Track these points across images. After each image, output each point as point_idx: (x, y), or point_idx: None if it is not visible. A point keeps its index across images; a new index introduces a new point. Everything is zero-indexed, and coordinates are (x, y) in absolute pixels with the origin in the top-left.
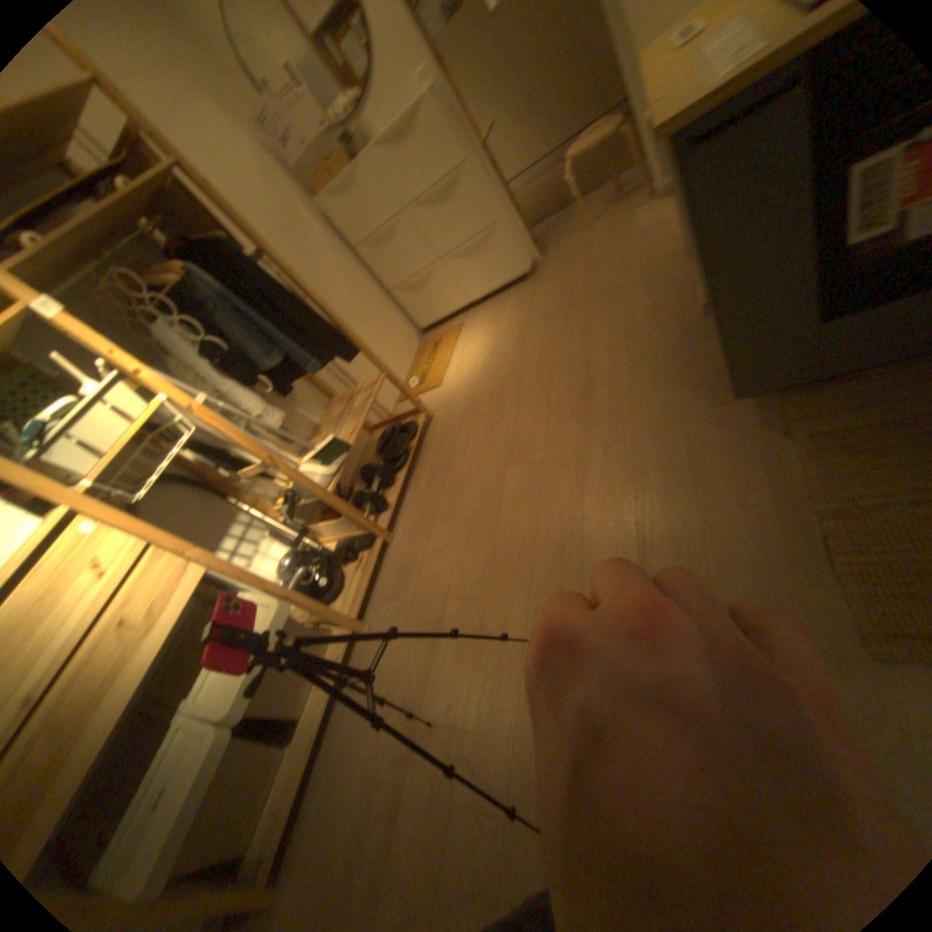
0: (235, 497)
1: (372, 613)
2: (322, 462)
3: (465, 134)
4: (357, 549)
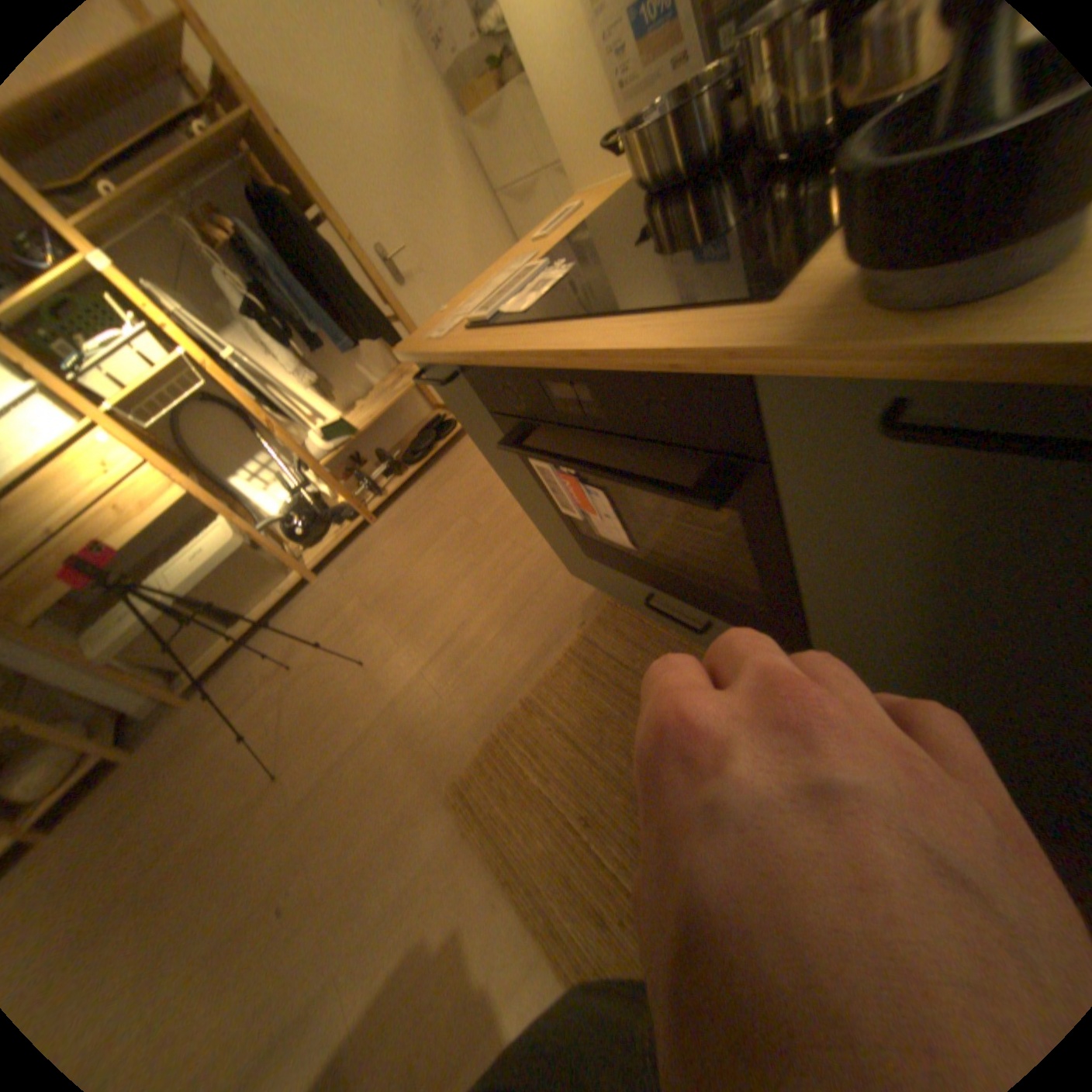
0: (257, 435)
1: (322, 574)
2: (331, 435)
3: None
4: (341, 518)
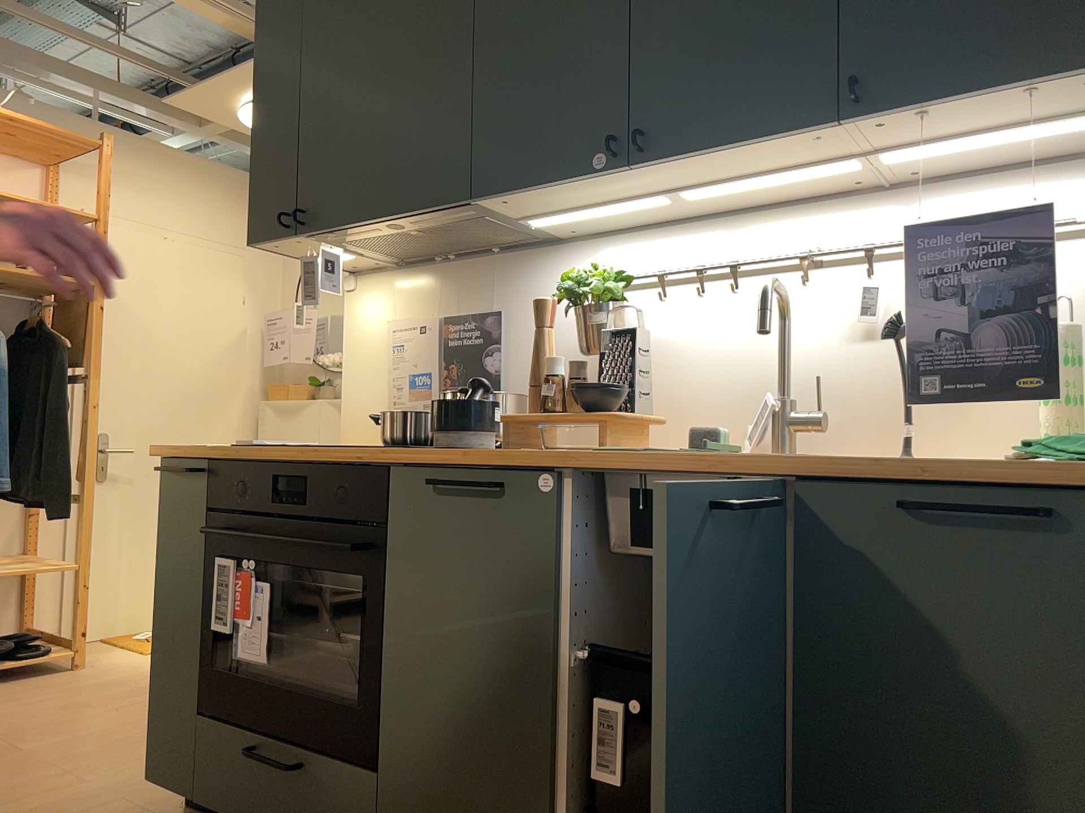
0: None
1: None
2: None
3: None
4: None
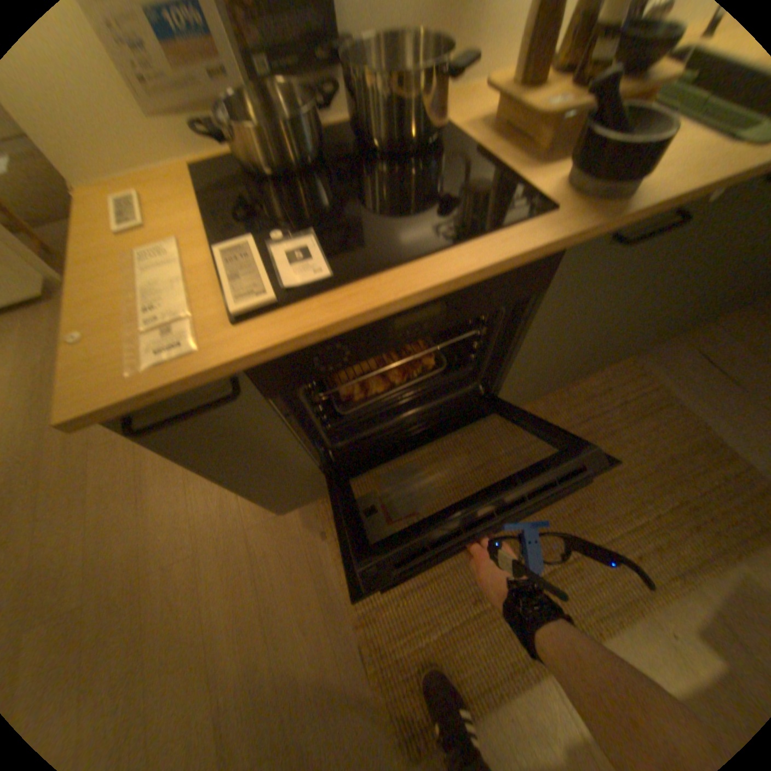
0: None
1: None
2: None
3: None
4: None
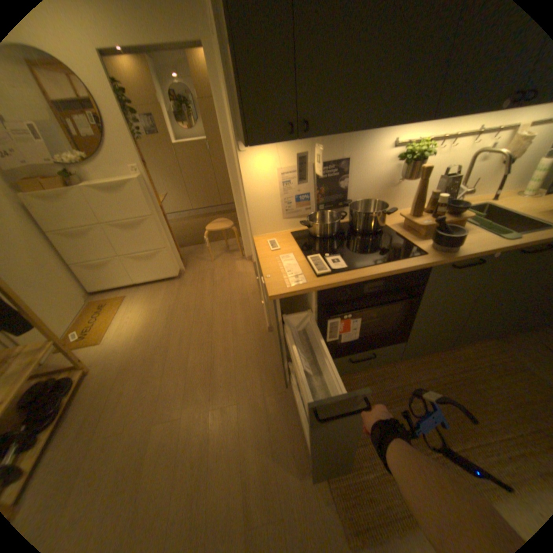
0: None
1: None
2: None
3: (151, 204)
4: None
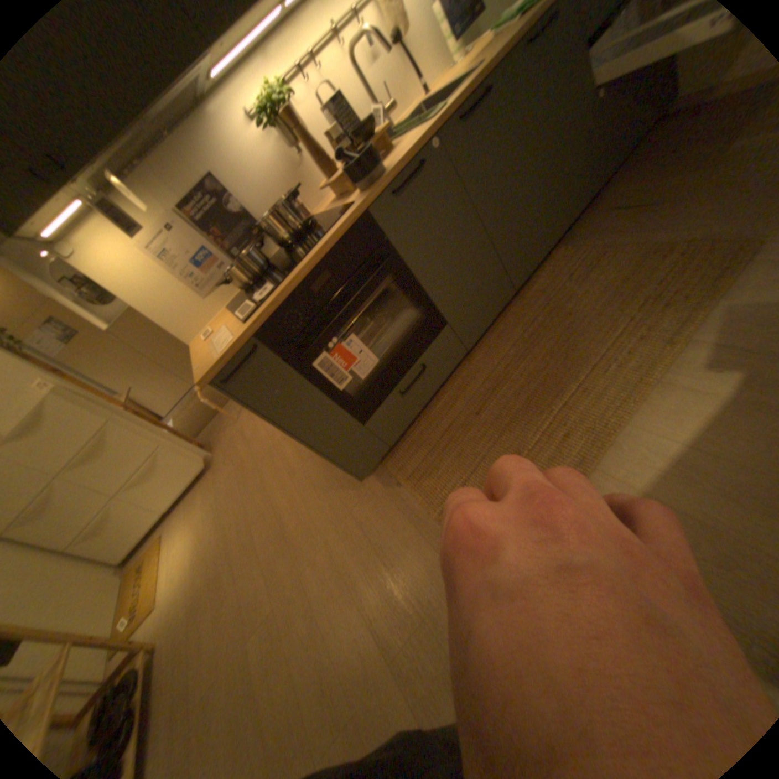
0: None
1: None
2: None
3: (98, 407)
4: None
